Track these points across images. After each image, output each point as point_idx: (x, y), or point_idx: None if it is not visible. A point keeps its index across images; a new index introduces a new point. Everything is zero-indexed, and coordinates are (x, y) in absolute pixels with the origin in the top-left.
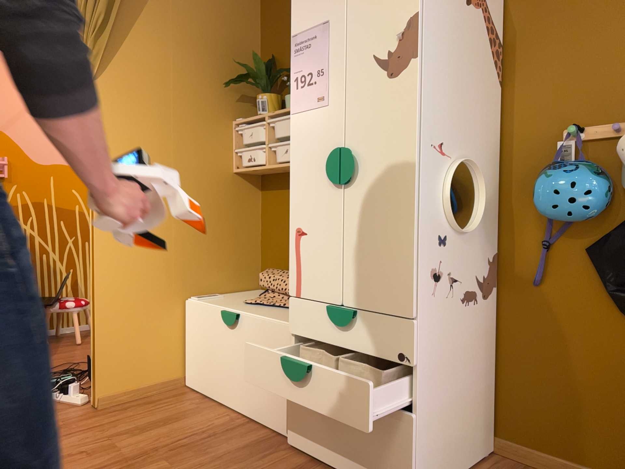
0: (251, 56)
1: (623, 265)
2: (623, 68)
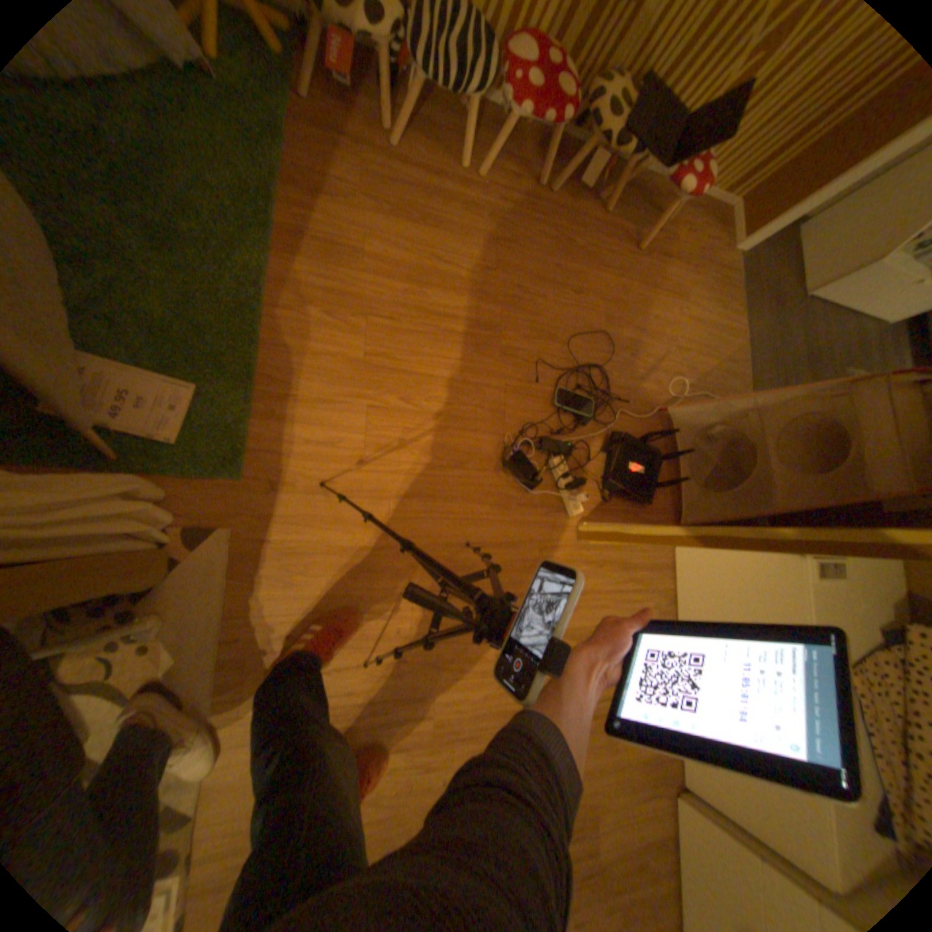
0: None
1: None
2: None
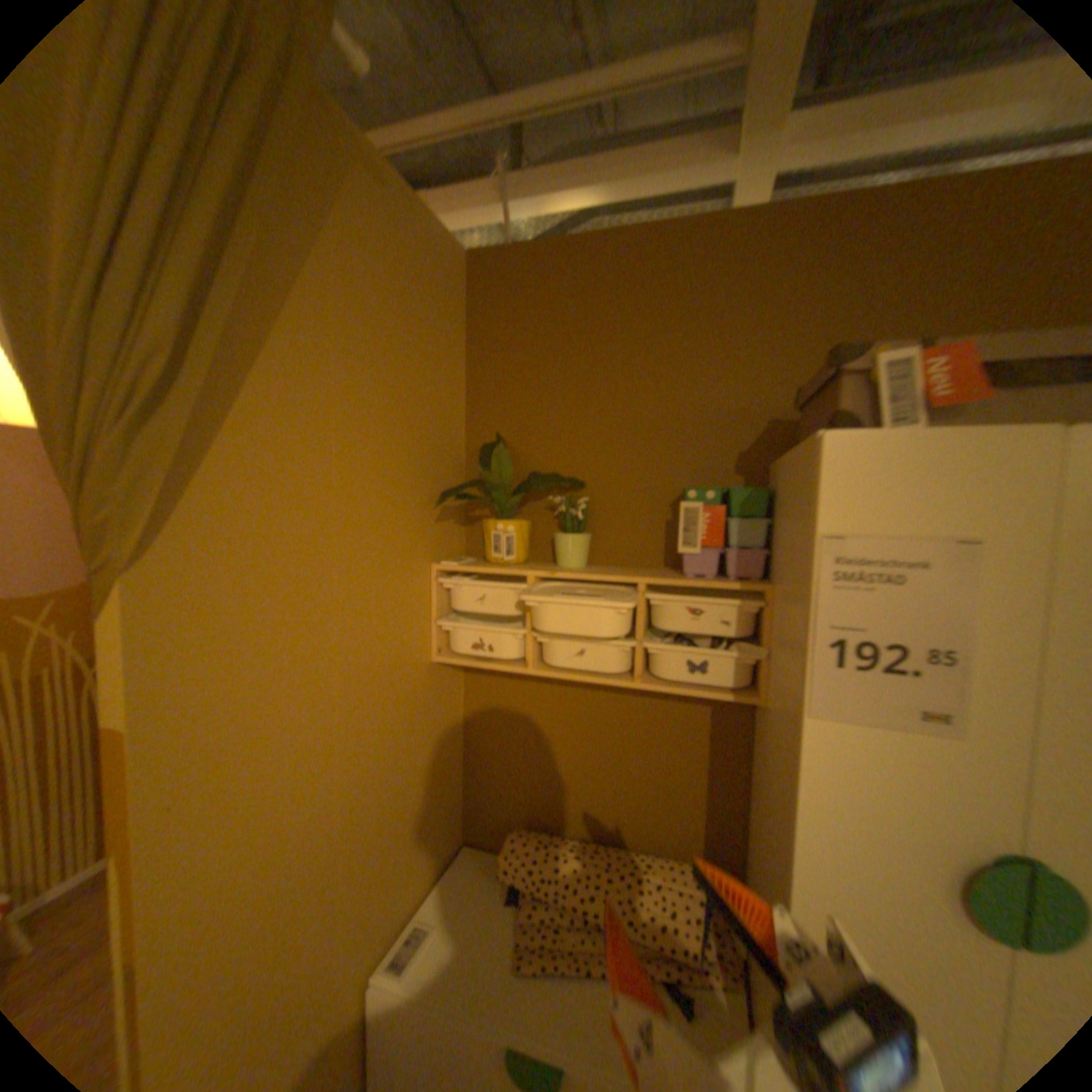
0: (455, 427)
1: None
2: None
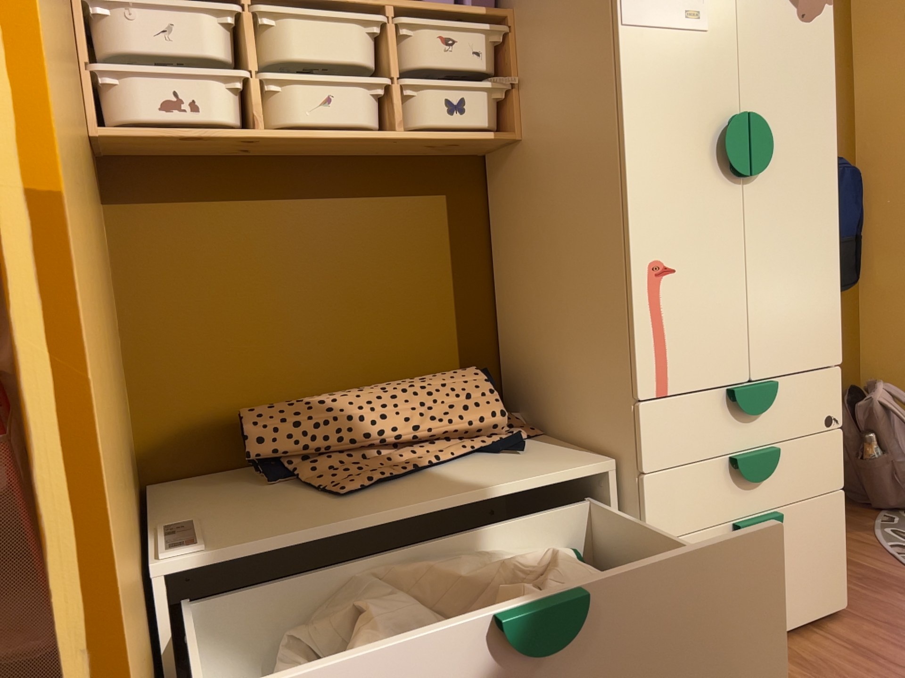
0: None
1: None
2: None
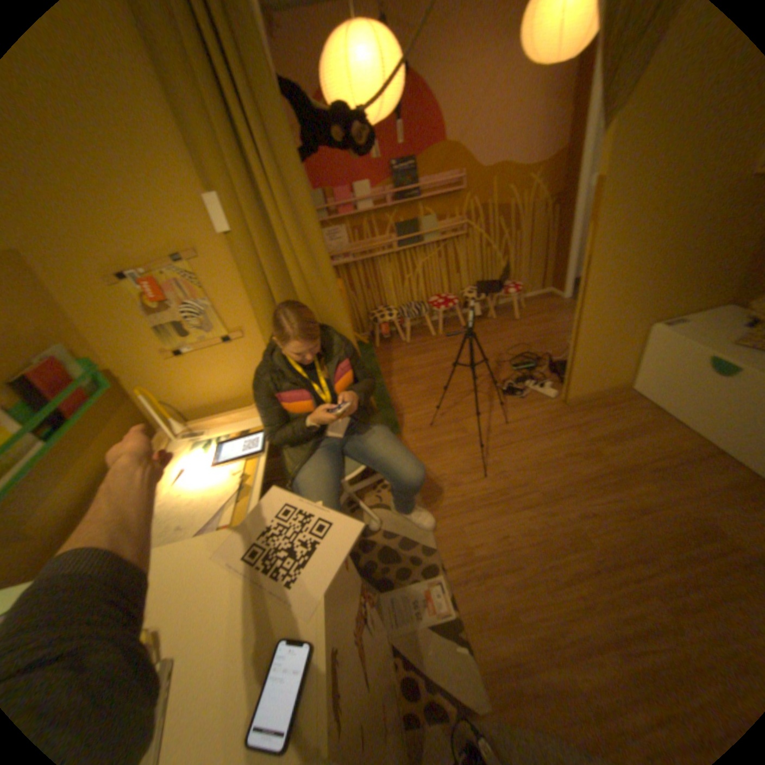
0: None
1: None
2: None
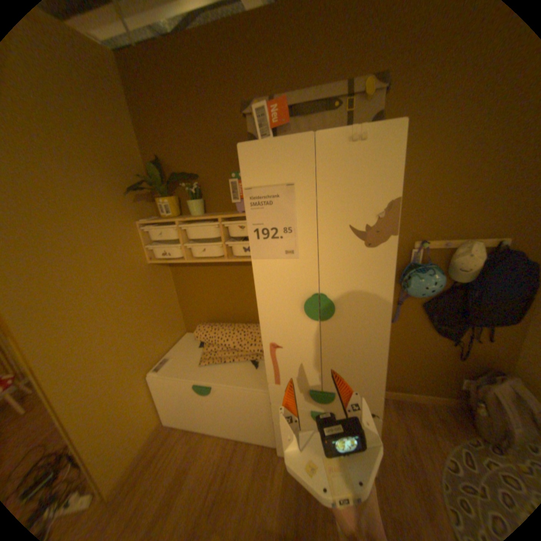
0: (133, 155)
1: (444, 314)
2: (454, 208)
